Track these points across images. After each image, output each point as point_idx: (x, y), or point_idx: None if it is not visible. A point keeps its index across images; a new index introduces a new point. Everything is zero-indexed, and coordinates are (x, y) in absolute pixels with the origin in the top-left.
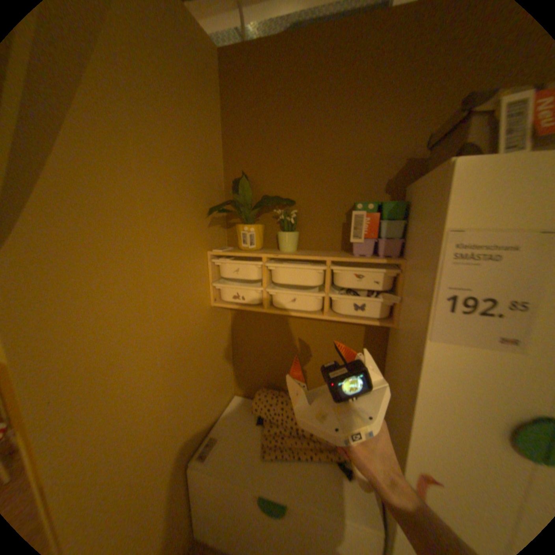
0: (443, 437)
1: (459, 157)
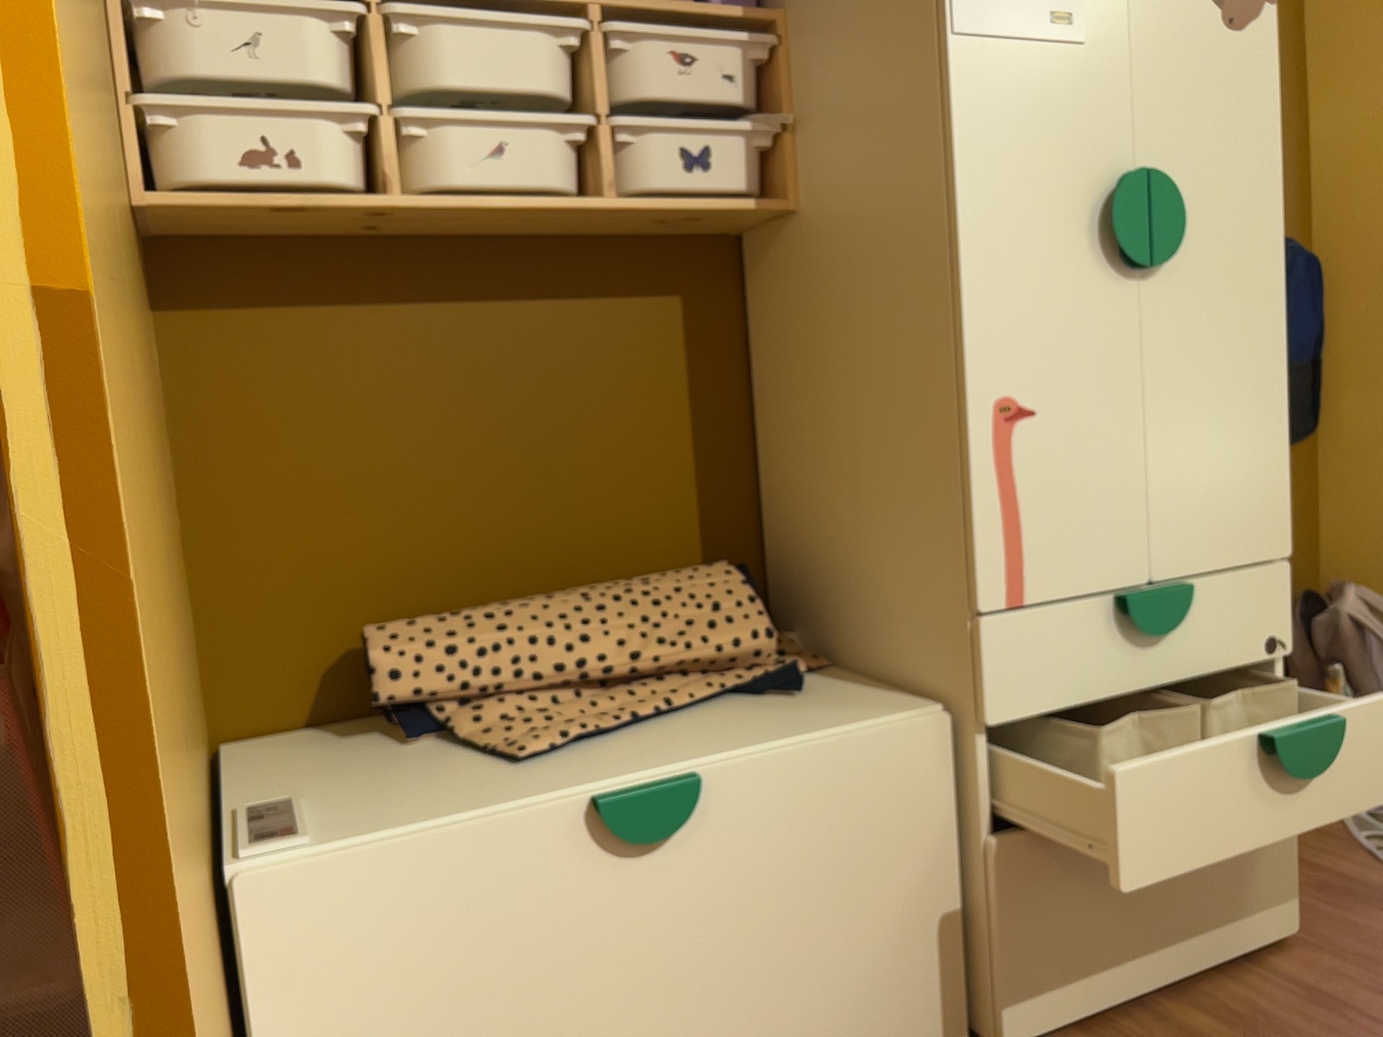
0: (1014, 281)
1: None
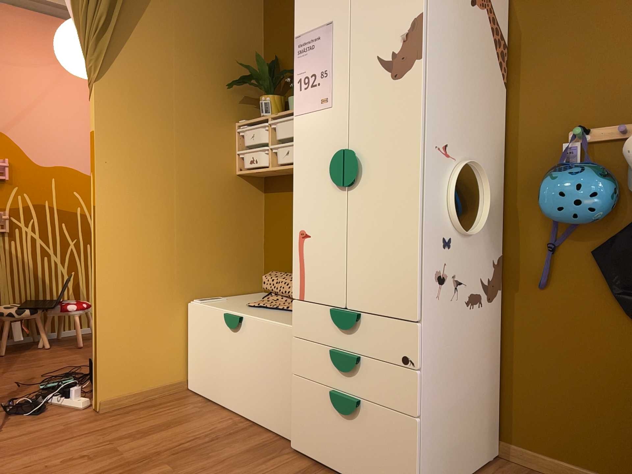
0: (306, 191)
1: None
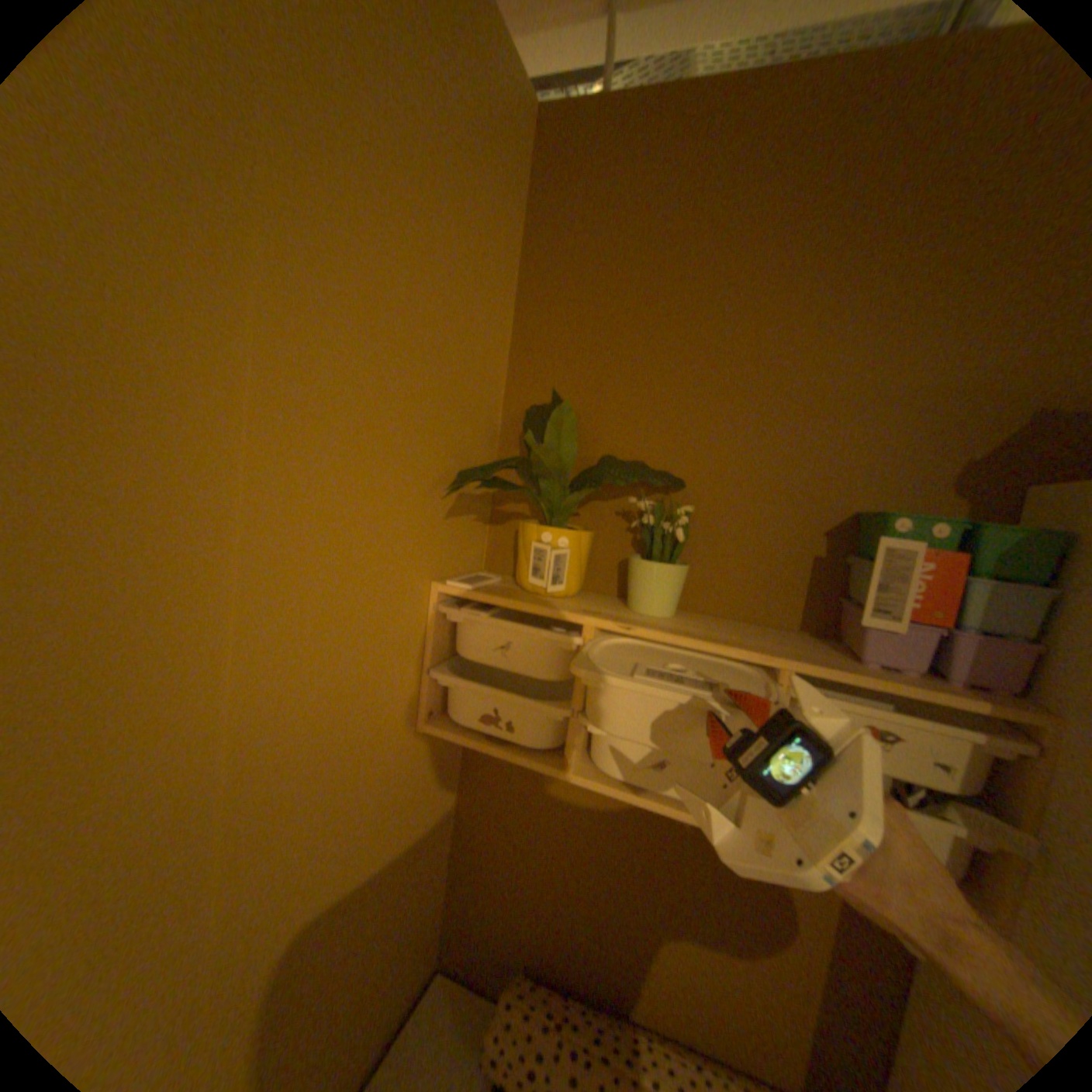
0: None
1: None
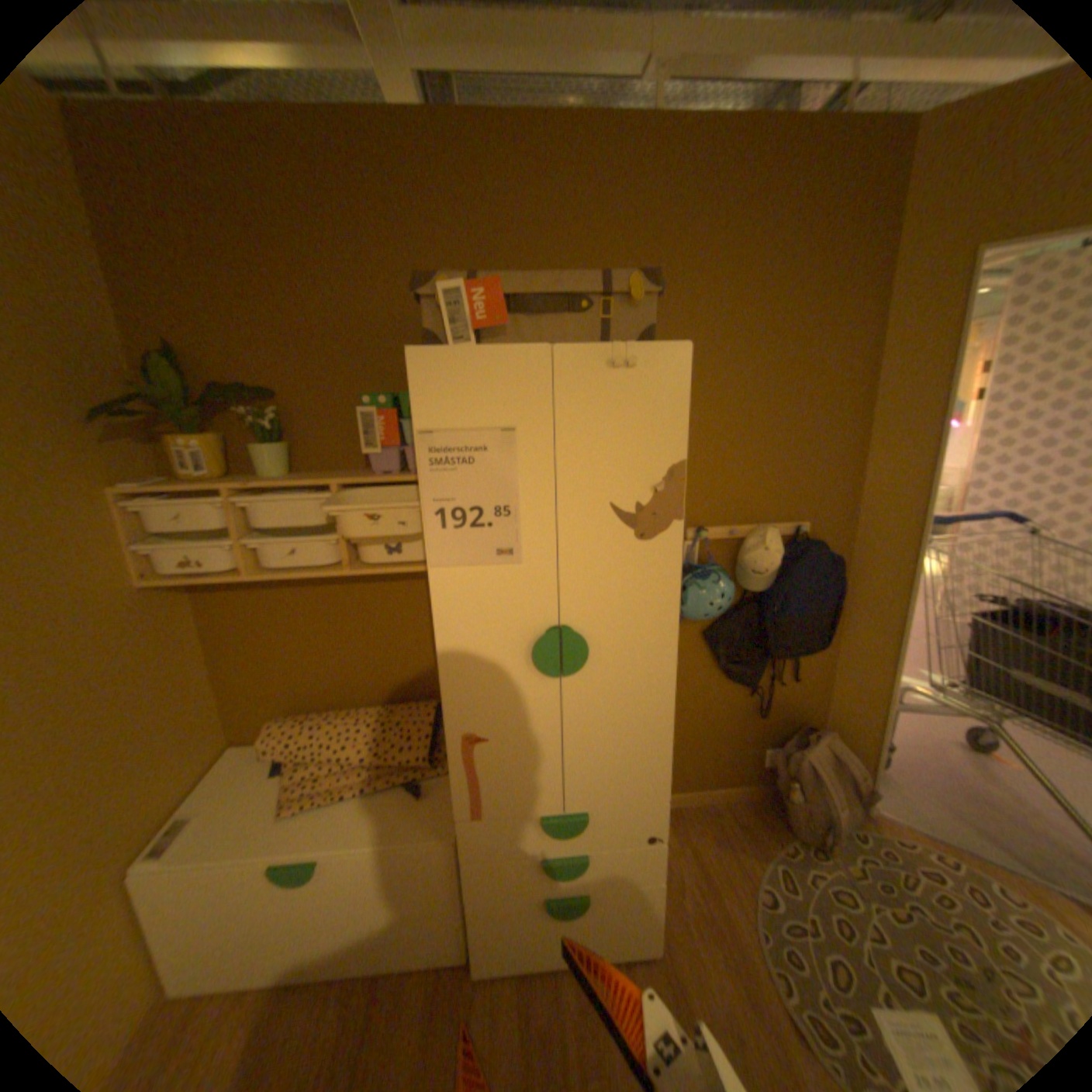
0: (473, 682)
1: (410, 349)
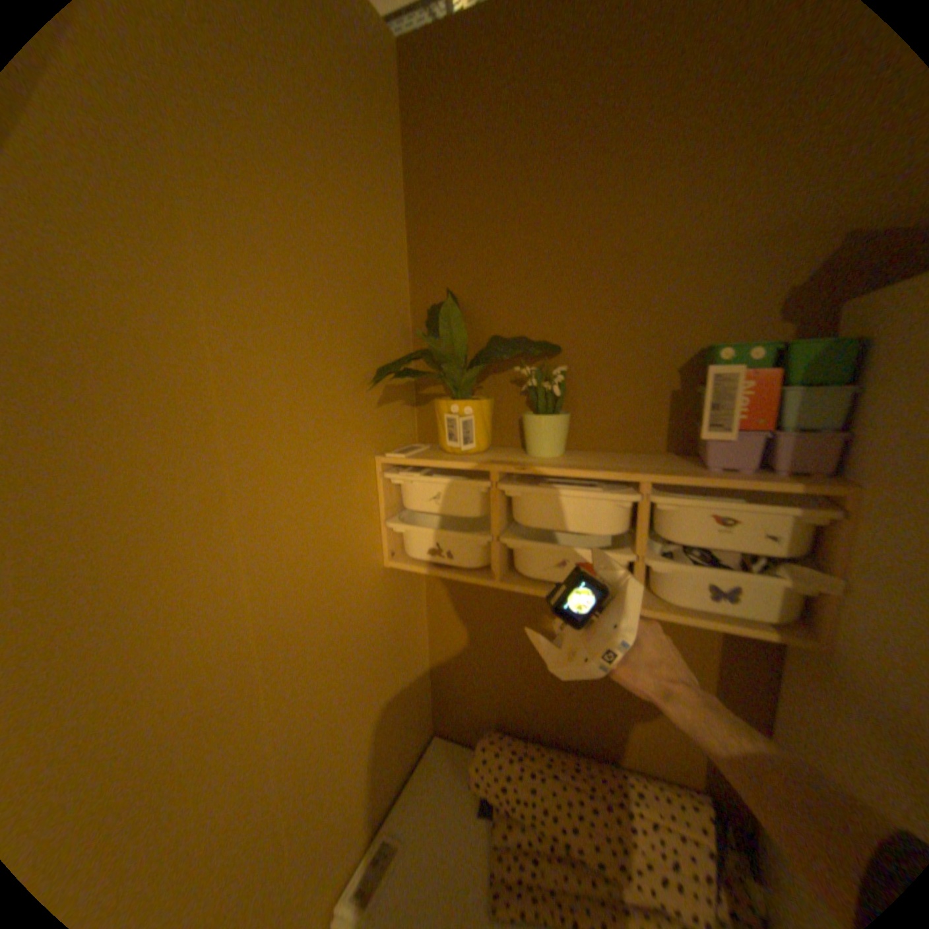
0: None
1: None
